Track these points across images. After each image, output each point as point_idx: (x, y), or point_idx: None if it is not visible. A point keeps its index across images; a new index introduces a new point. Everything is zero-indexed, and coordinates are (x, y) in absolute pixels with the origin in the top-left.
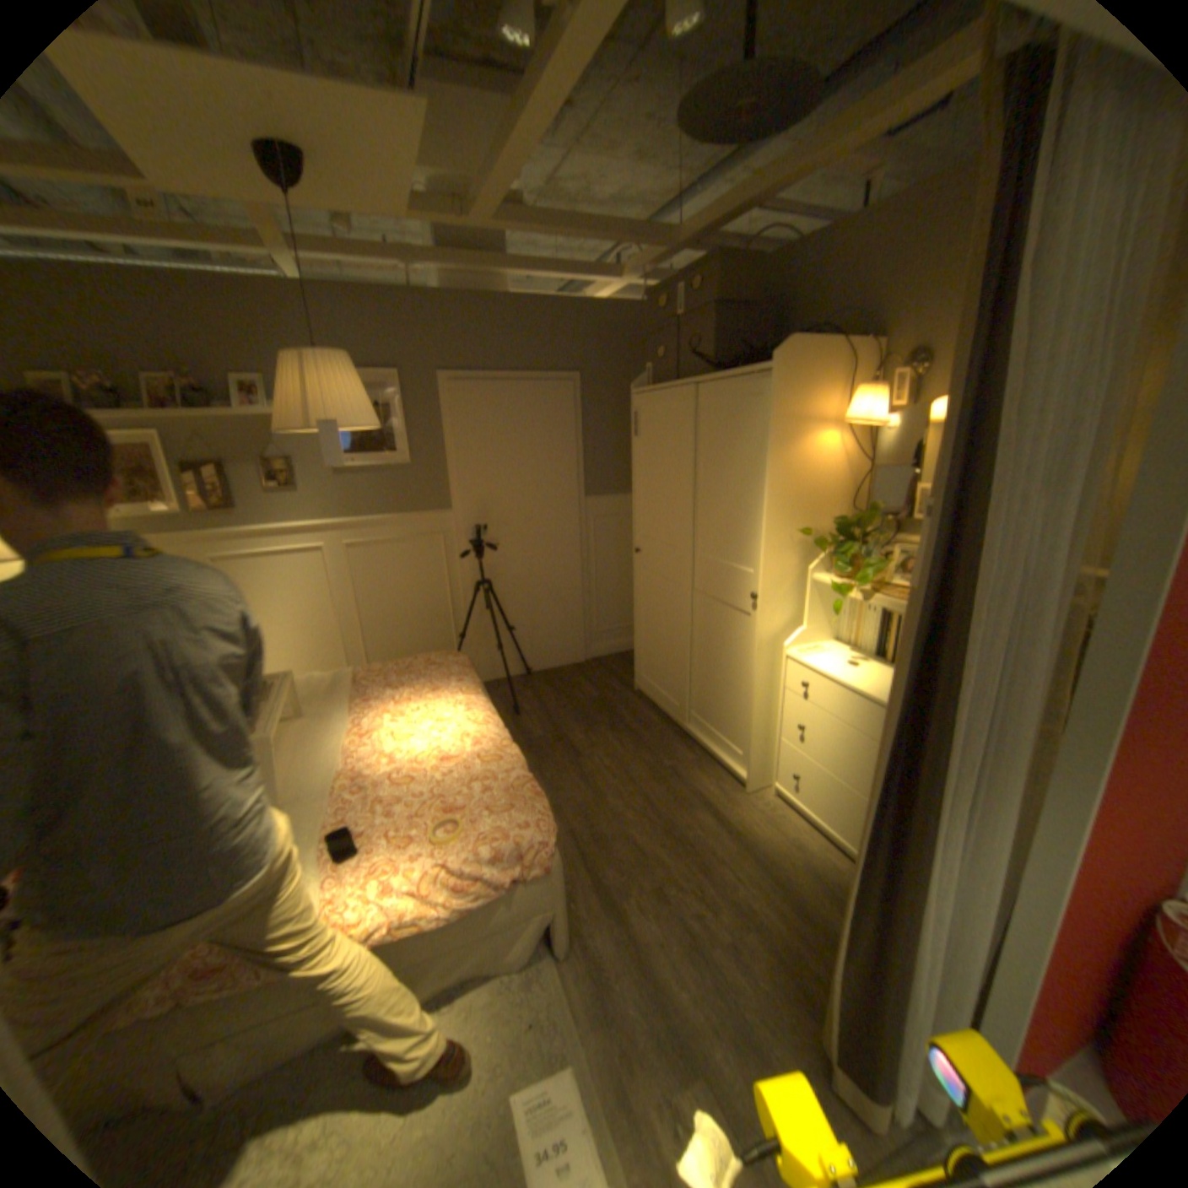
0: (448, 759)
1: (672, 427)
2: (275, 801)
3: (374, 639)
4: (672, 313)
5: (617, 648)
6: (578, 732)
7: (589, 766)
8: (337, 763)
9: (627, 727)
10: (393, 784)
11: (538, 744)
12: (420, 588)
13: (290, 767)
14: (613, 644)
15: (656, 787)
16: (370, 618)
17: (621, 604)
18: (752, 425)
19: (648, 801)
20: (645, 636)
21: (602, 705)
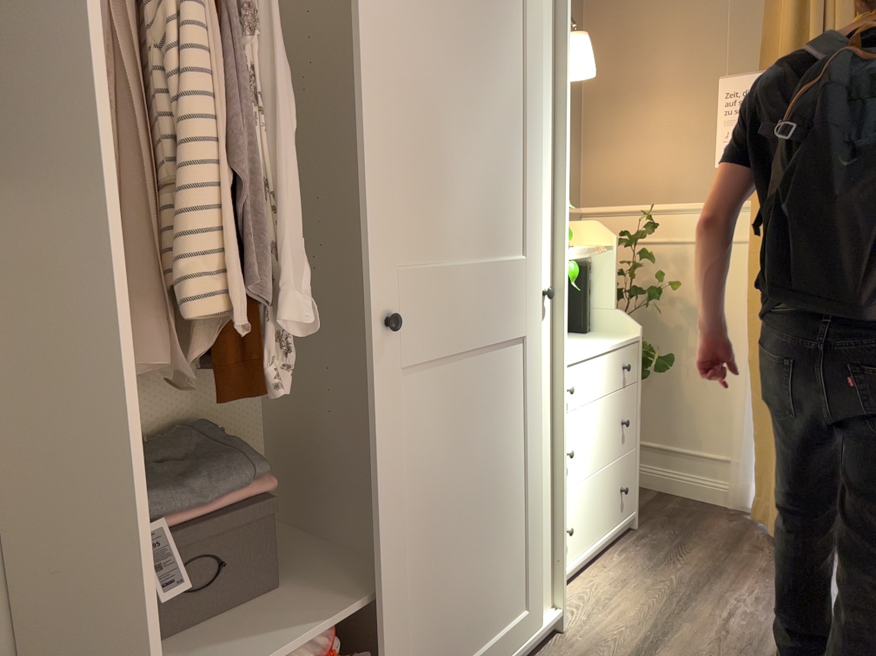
0: None
1: None
2: None
3: None
4: None
5: None
6: None
7: None
8: None
9: None
10: None
11: None
12: None
13: None
14: None
15: None
16: None
17: None
18: None
19: None
20: None
21: None
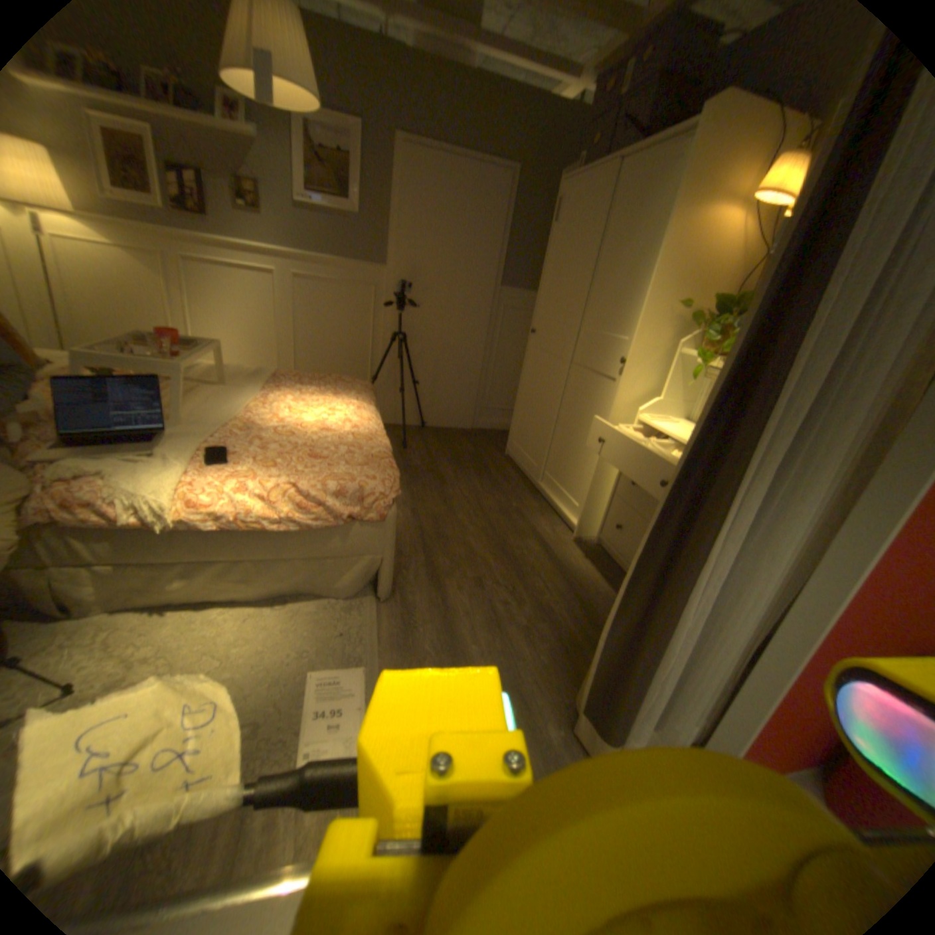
0: (328, 428)
1: (590, 206)
2: (177, 417)
3: (303, 363)
4: (617, 95)
5: (499, 425)
6: (449, 469)
7: (450, 491)
8: (238, 413)
9: (490, 475)
10: (277, 432)
11: (414, 469)
12: (348, 329)
13: (200, 406)
14: (497, 421)
15: (500, 516)
16: (303, 344)
17: (511, 389)
18: (664, 190)
19: (490, 523)
20: (523, 407)
21: (475, 457)
